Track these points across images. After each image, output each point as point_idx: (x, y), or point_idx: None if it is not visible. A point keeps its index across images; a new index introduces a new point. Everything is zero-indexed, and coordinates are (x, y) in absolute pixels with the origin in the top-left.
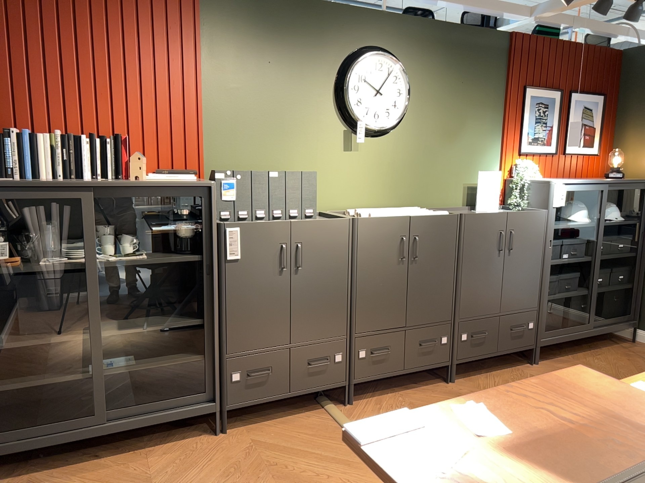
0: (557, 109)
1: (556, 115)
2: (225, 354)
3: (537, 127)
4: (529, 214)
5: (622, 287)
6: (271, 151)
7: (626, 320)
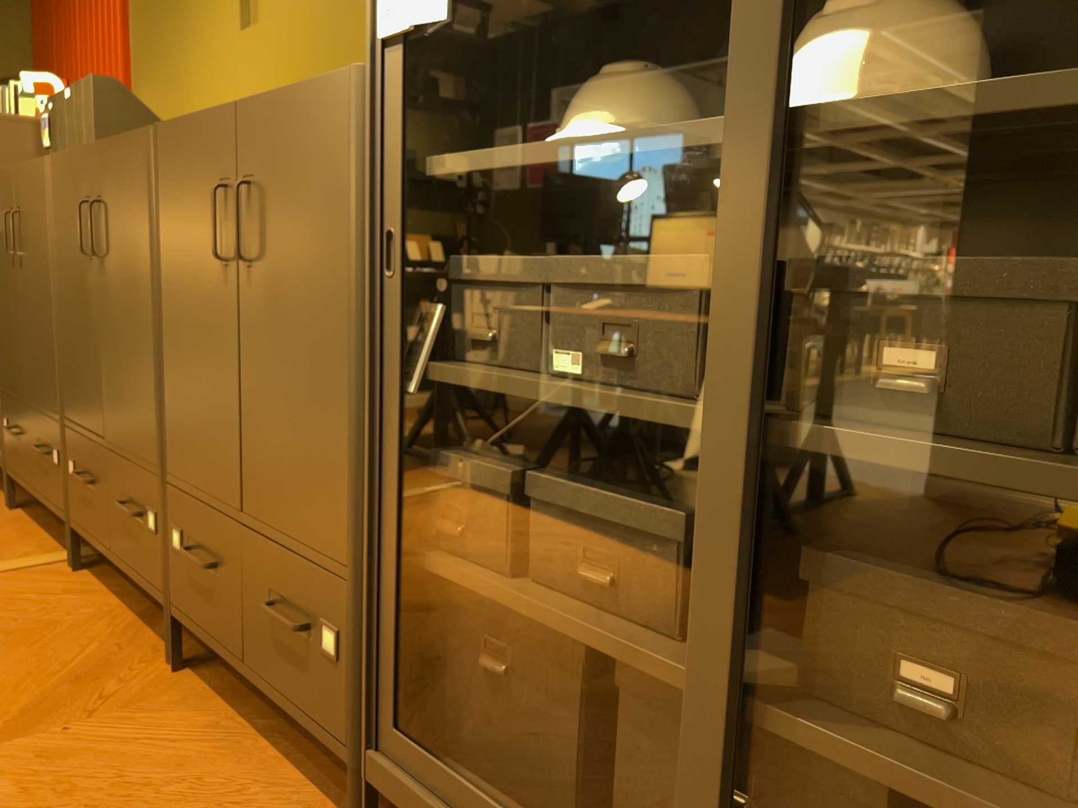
0: None
1: None
2: None
3: None
4: (292, 95)
5: None
6: (174, 66)
7: None
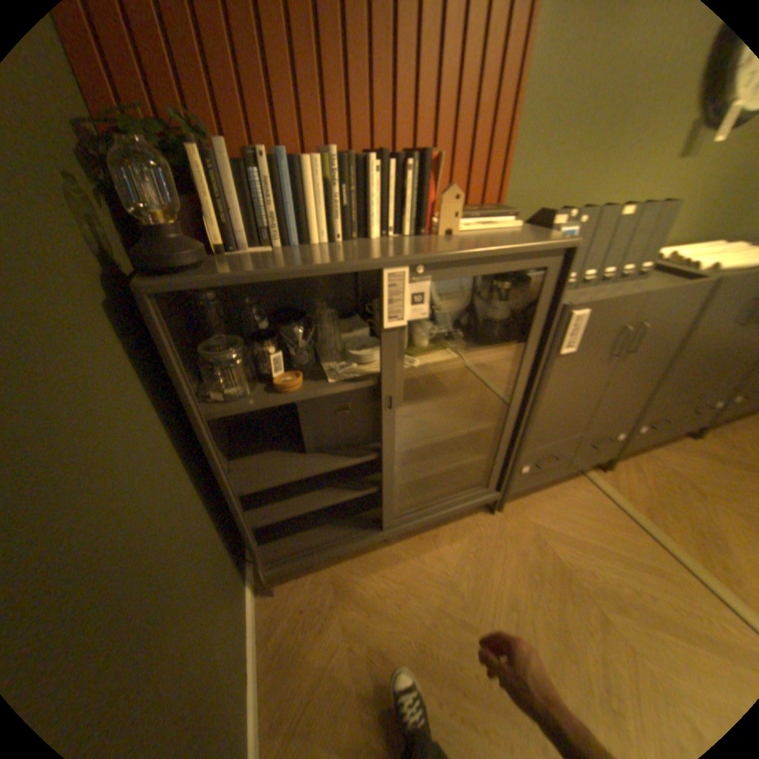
0: None
1: None
2: (523, 452)
3: None
4: None
5: None
6: (591, 164)
7: None
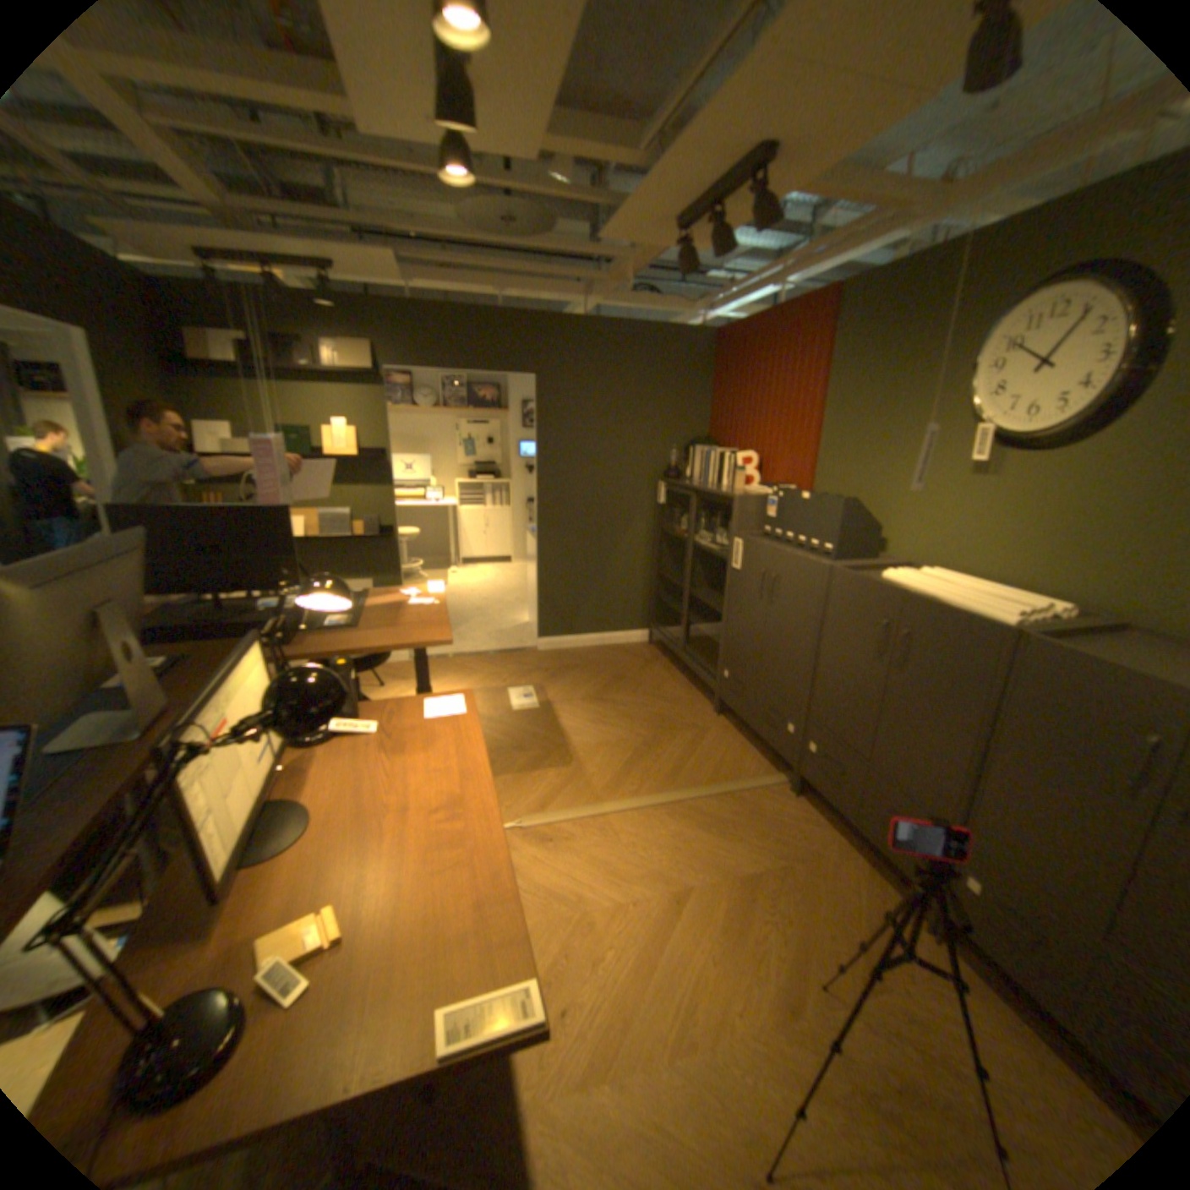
0: None
1: None
2: (725, 650)
3: None
4: None
5: None
6: (874, 470)
7: None
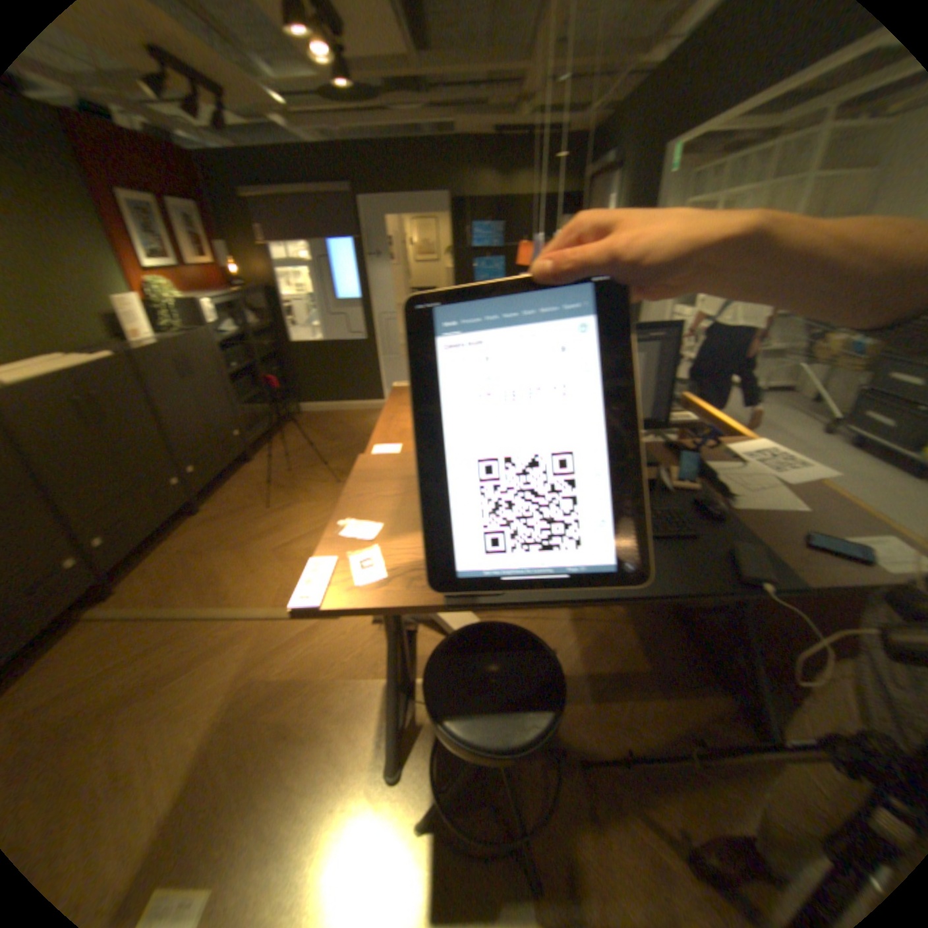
0: (155, 215)
1: (157, 223)
2: None
3: (144, 237)
4: (190, 335)
5: (277, 377)
6: None
7: (289, 401)
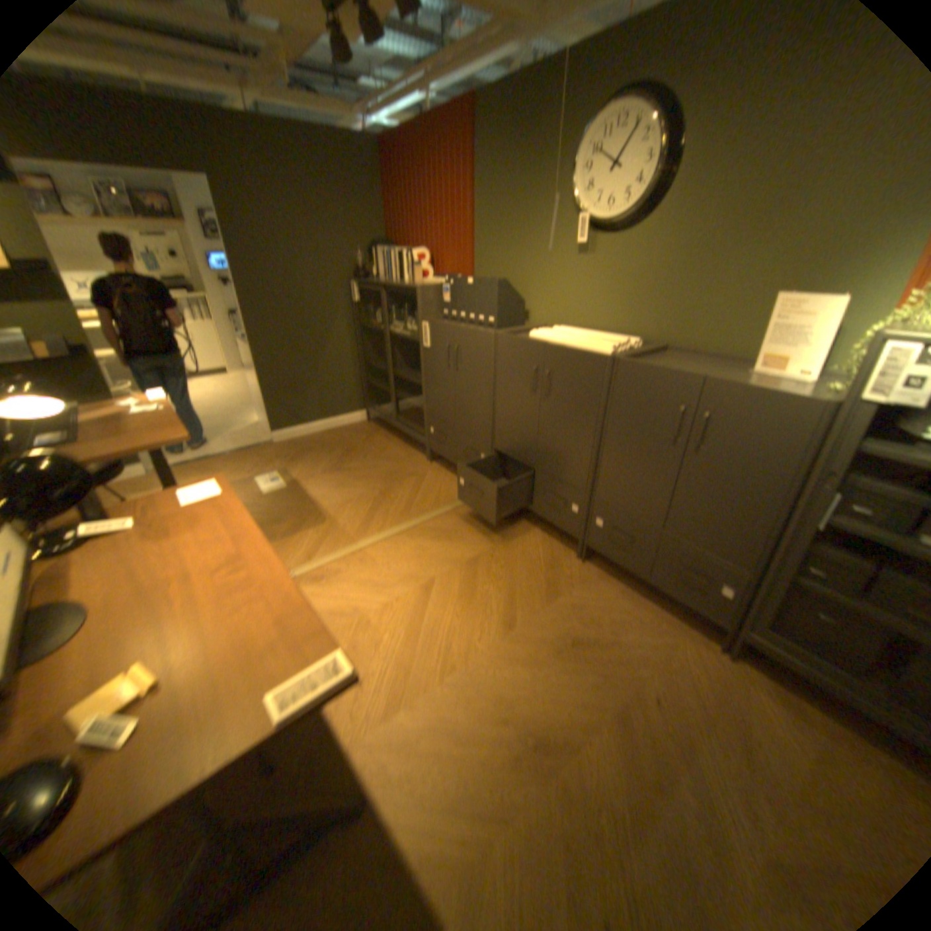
0: None
1: None
2: (428, 411)
3: None
4: (765, 393)
5: None
6: (514, 256)
7: None
